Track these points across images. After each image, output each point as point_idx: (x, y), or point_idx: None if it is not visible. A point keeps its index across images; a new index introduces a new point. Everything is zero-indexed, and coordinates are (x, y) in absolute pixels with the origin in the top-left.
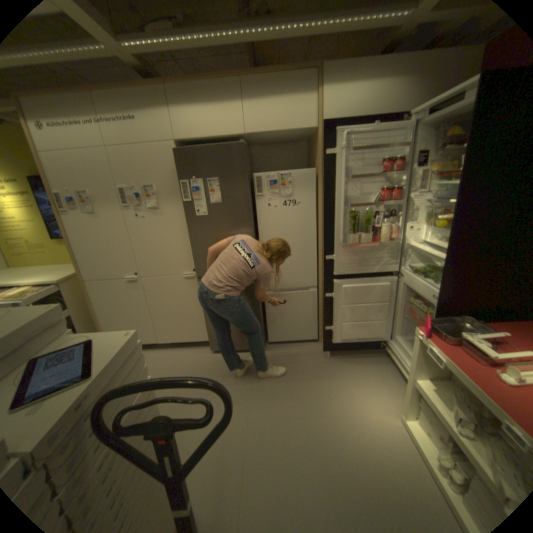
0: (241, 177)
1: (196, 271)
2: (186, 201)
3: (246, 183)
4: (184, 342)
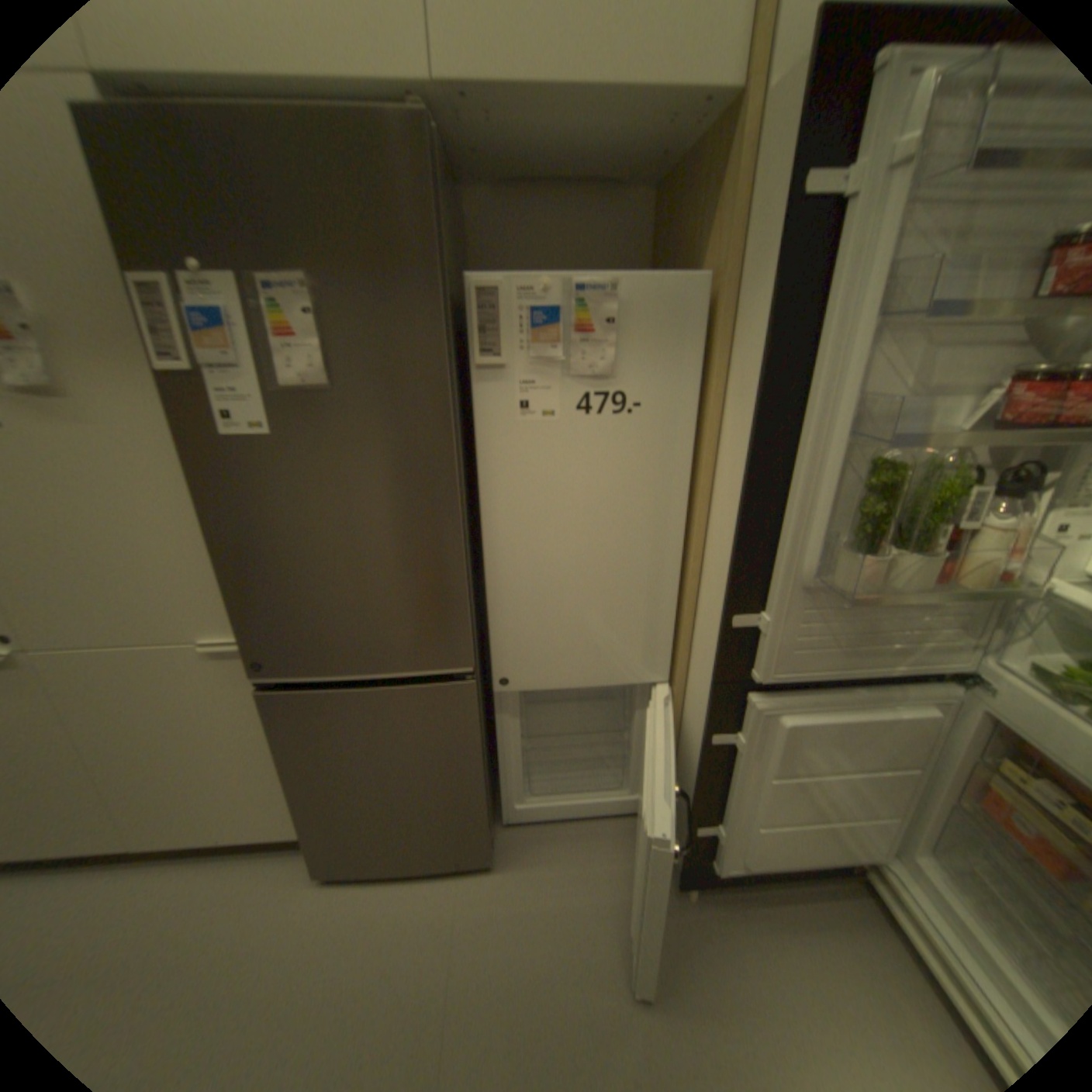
0: (408, 278)
1: (235, 640)
2: (162, 365)
3: (433, 308)
4: (221, 844)
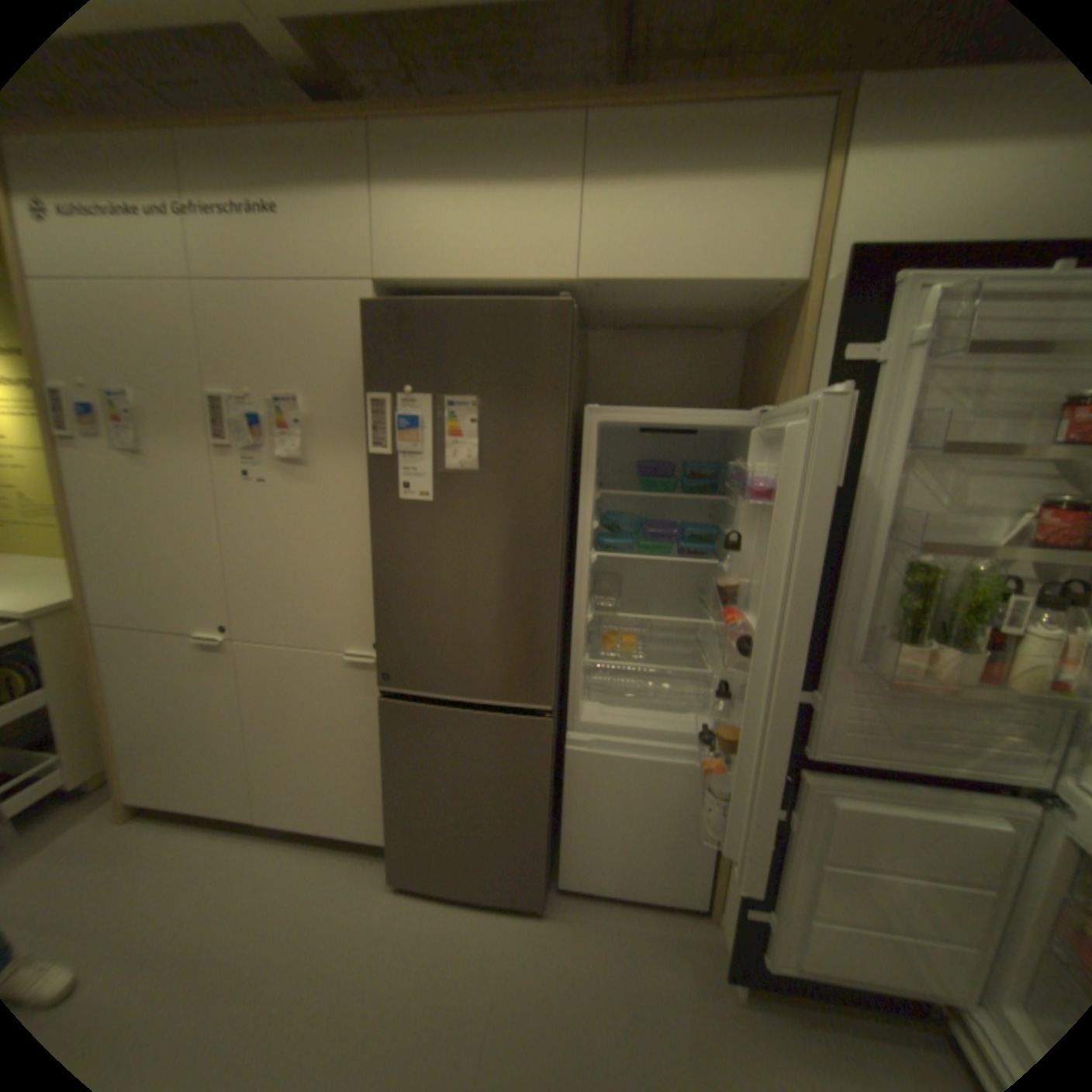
0: (545, 404)
1: (376, 653)
2: (376, 451)
3: (560, 424)
4: (322, 835)
